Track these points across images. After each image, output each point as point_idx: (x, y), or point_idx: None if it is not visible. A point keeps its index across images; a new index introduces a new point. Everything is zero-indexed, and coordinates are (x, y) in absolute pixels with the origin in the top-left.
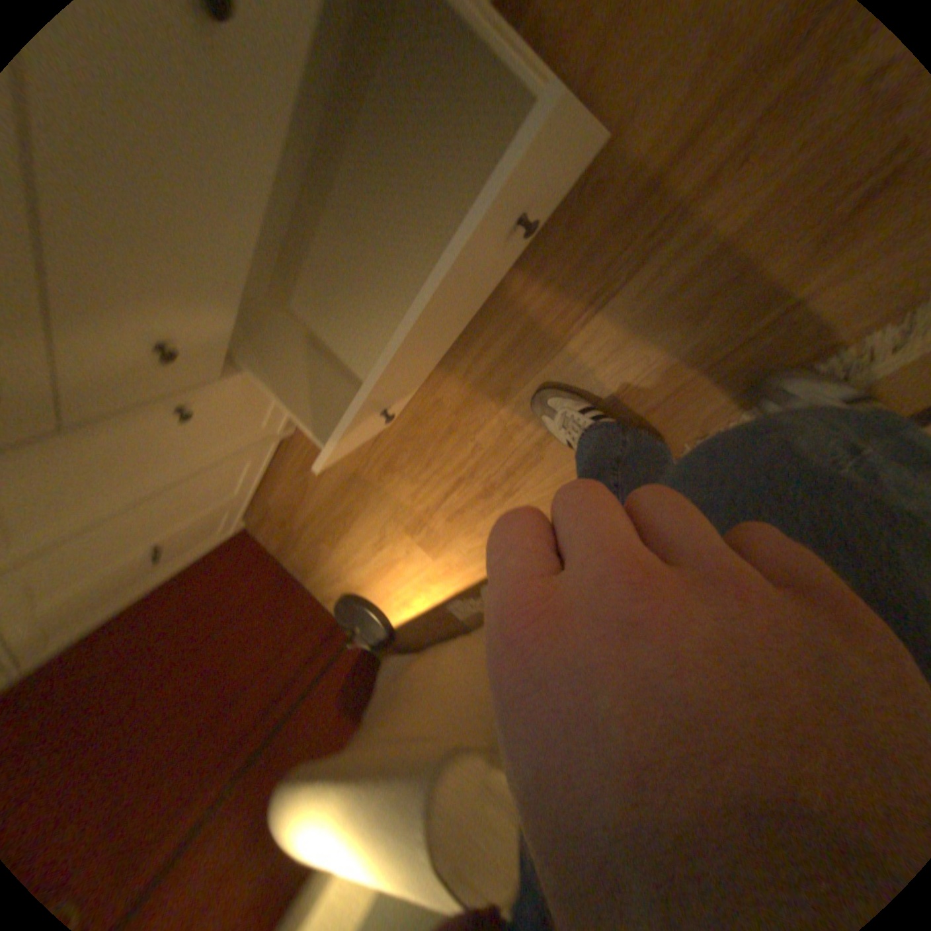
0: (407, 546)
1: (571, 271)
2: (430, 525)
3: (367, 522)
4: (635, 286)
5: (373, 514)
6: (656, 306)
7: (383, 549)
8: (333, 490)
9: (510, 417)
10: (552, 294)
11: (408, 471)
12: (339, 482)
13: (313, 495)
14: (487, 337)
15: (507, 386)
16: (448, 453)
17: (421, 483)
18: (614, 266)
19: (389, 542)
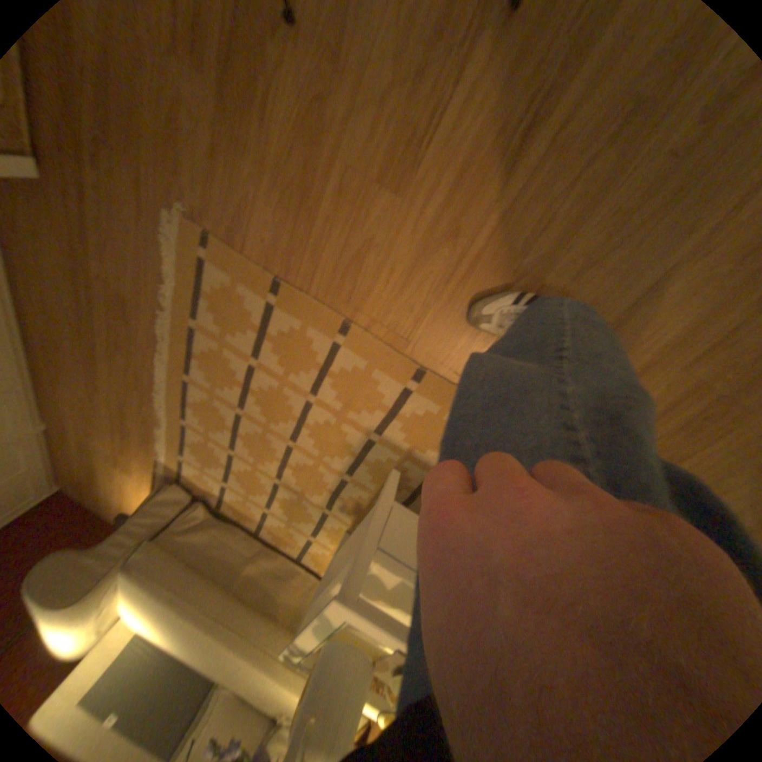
0: (117, 476)
1: (76, 340)
2: (115, 461)
3: (96, 468)
4: (95, 342)
5: (95, 463)
6: (105, 348)
7: (110, 481)
8: (74, 455)
9: (101, 400)
10: (77, 349)
11: (91, 436)
12: (73, 450)
13: (69, 461)
14: (72, 369)
15: (92, 388)
16: (96, 422)
17: (99, 441)
18: (84, 337)
19: (110, 477)
